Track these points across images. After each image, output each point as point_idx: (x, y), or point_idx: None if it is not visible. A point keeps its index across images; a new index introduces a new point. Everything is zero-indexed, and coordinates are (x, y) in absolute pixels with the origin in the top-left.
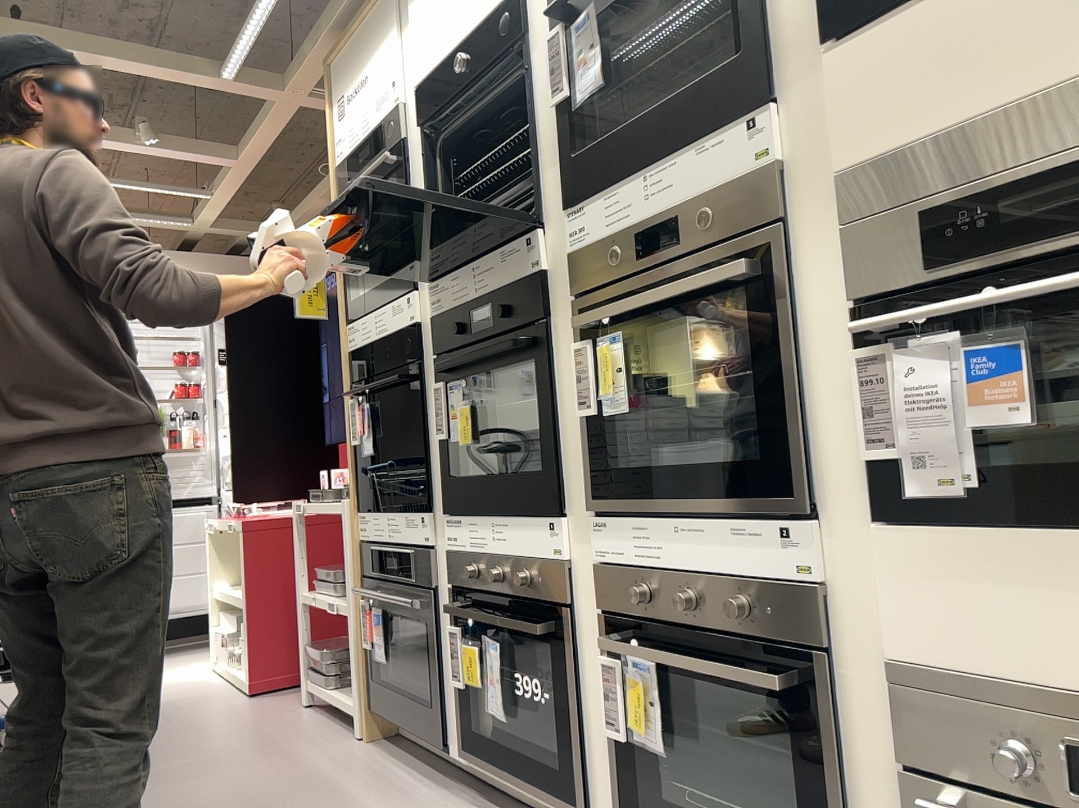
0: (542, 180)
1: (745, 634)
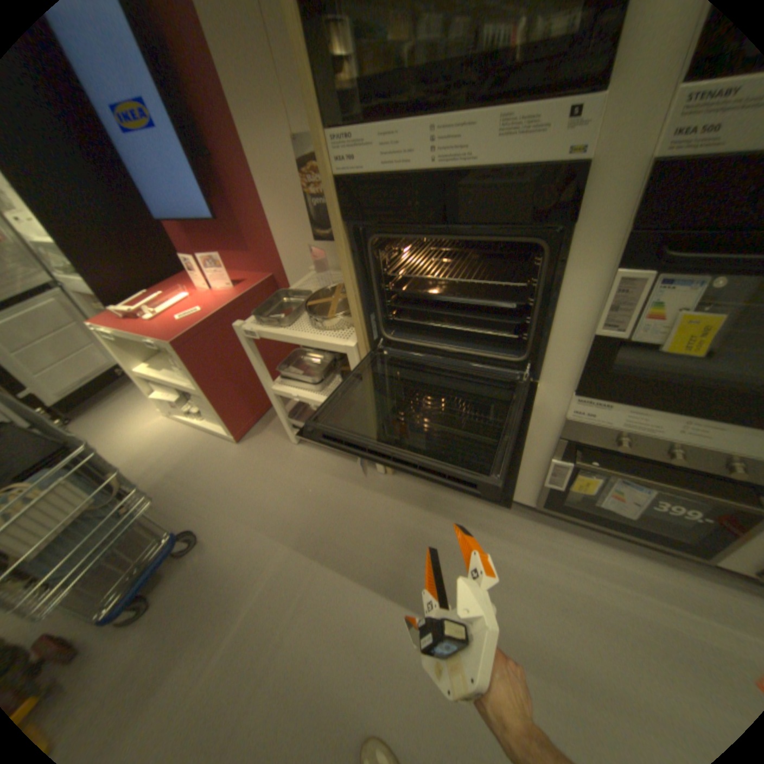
0: None
1: None
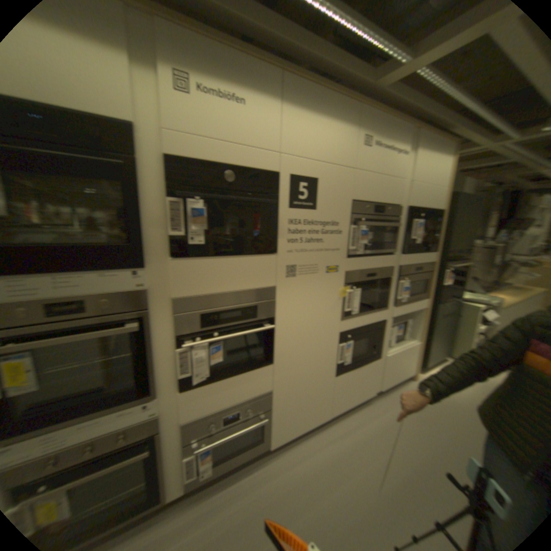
0: None
1: (117, 449)
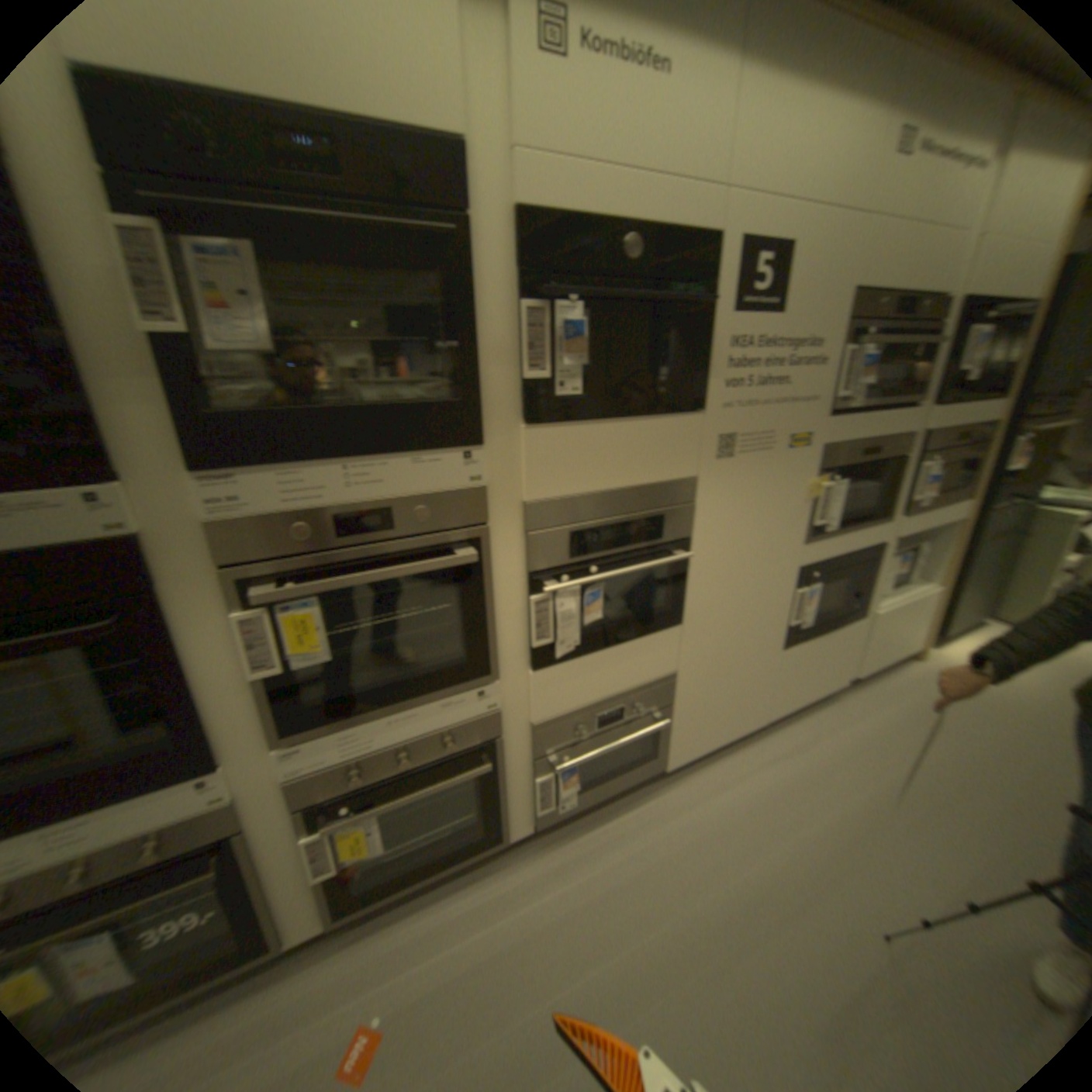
0: (101, 415)
1: (443, 756)
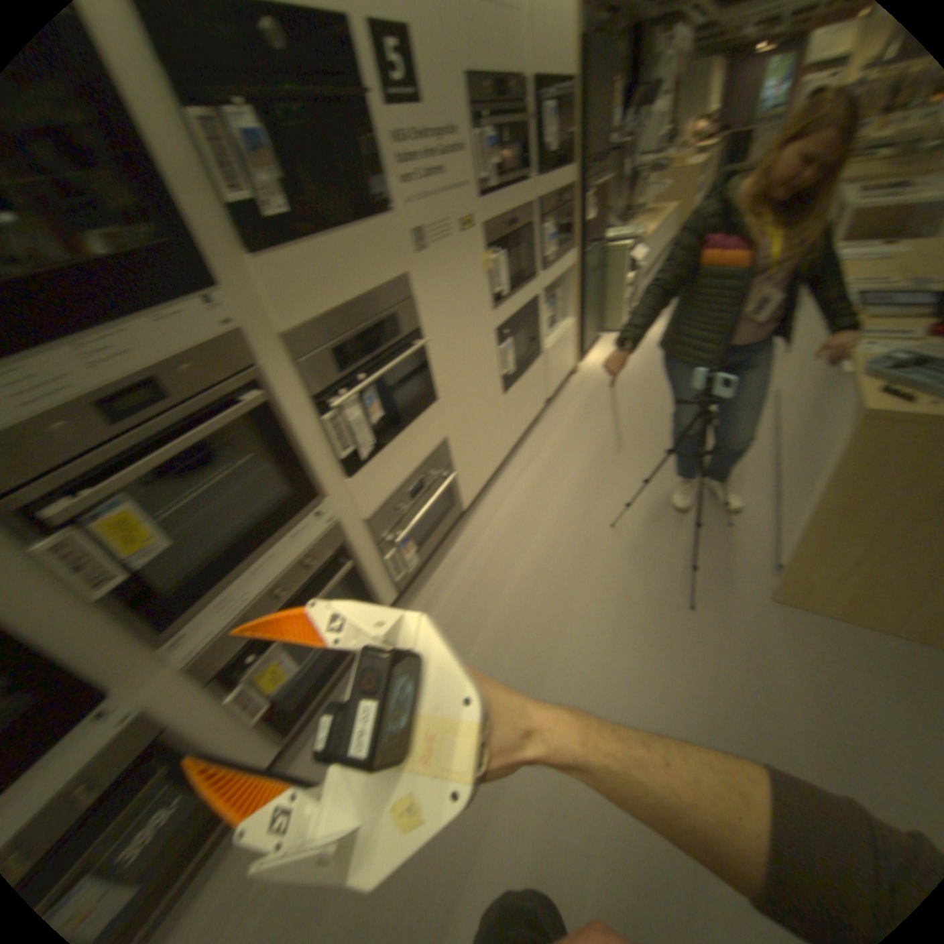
0: None
1: (312, 574)
